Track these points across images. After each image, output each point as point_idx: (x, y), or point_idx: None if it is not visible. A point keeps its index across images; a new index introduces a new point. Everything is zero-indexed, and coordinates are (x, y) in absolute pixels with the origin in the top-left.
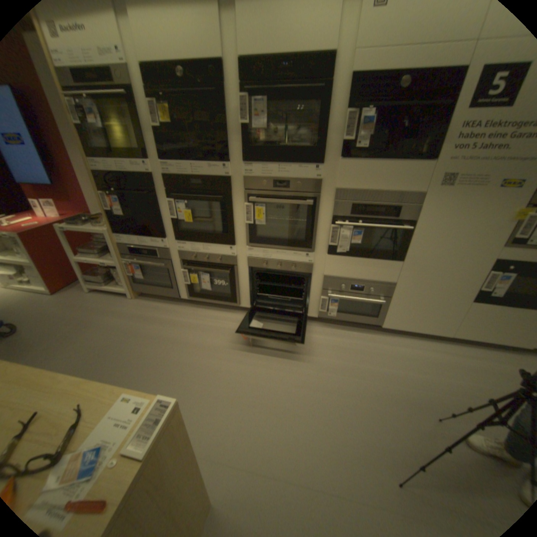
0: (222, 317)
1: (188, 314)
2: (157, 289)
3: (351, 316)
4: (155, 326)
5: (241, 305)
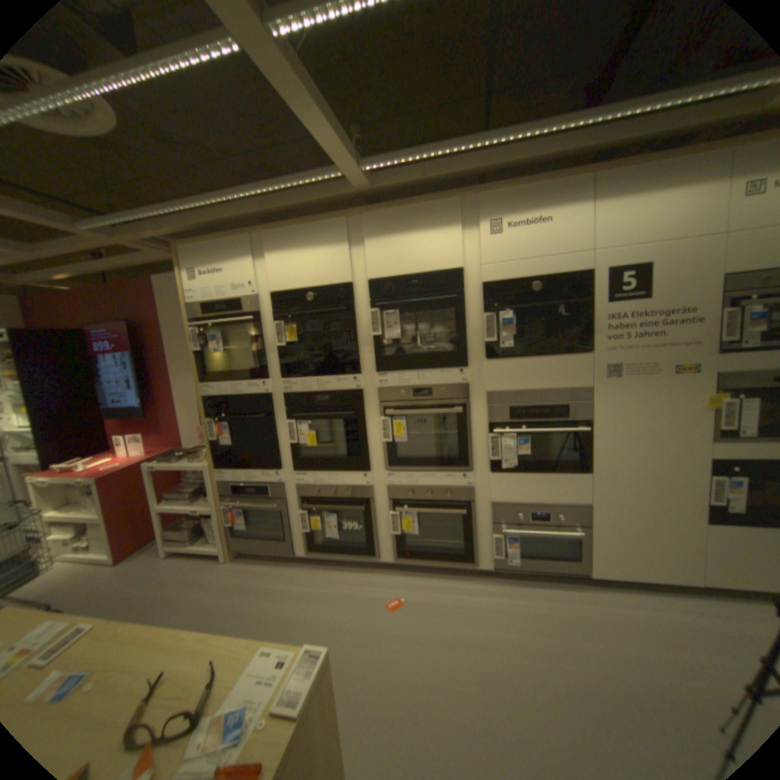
0: (355, 581)
1: (306, 580)
2: (262, 545)
3: (543, 564)
4: (259, 602)
5: (382, 561)
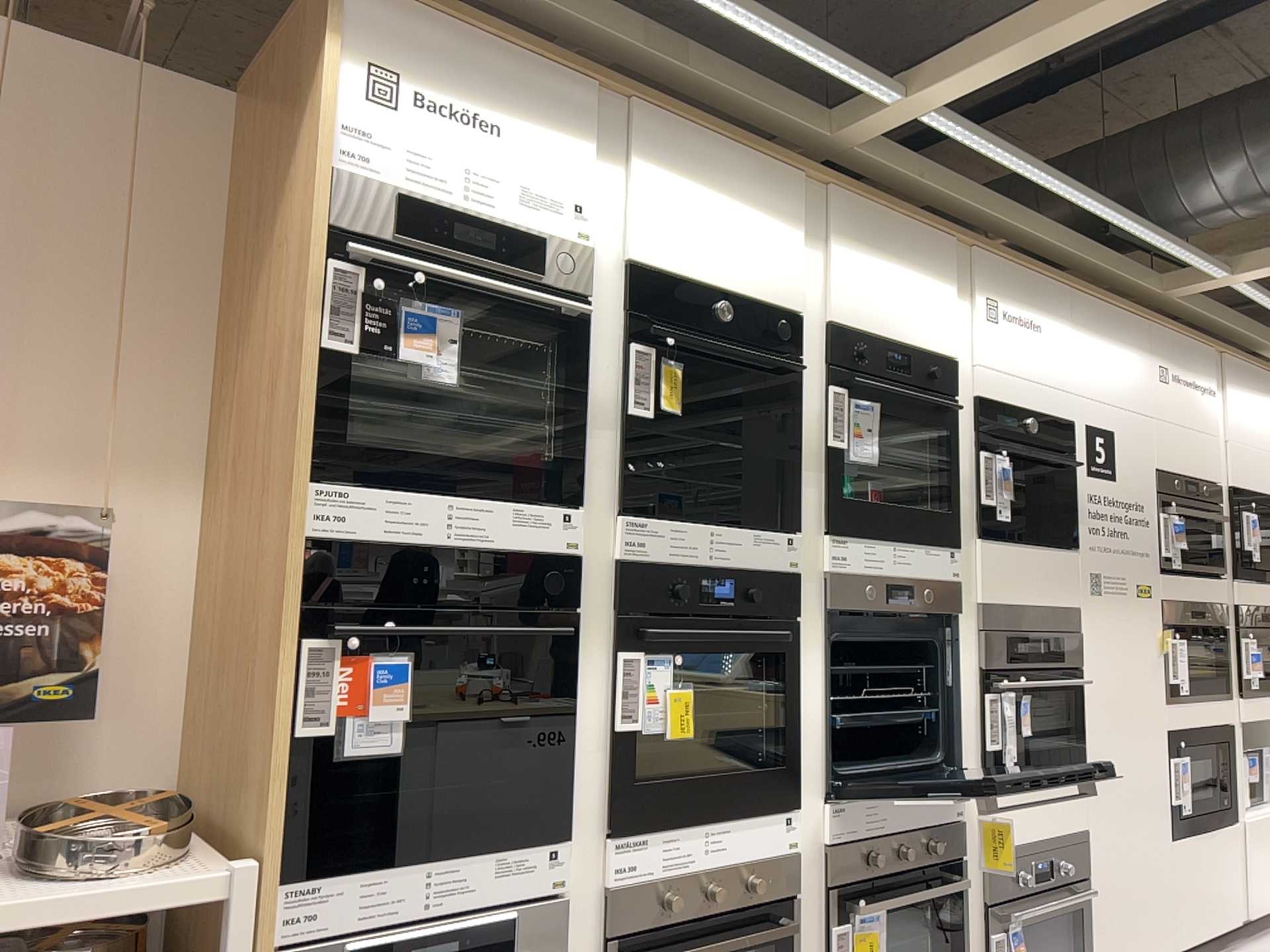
0: None
1: None
2: None
3: None
4: None
5: None
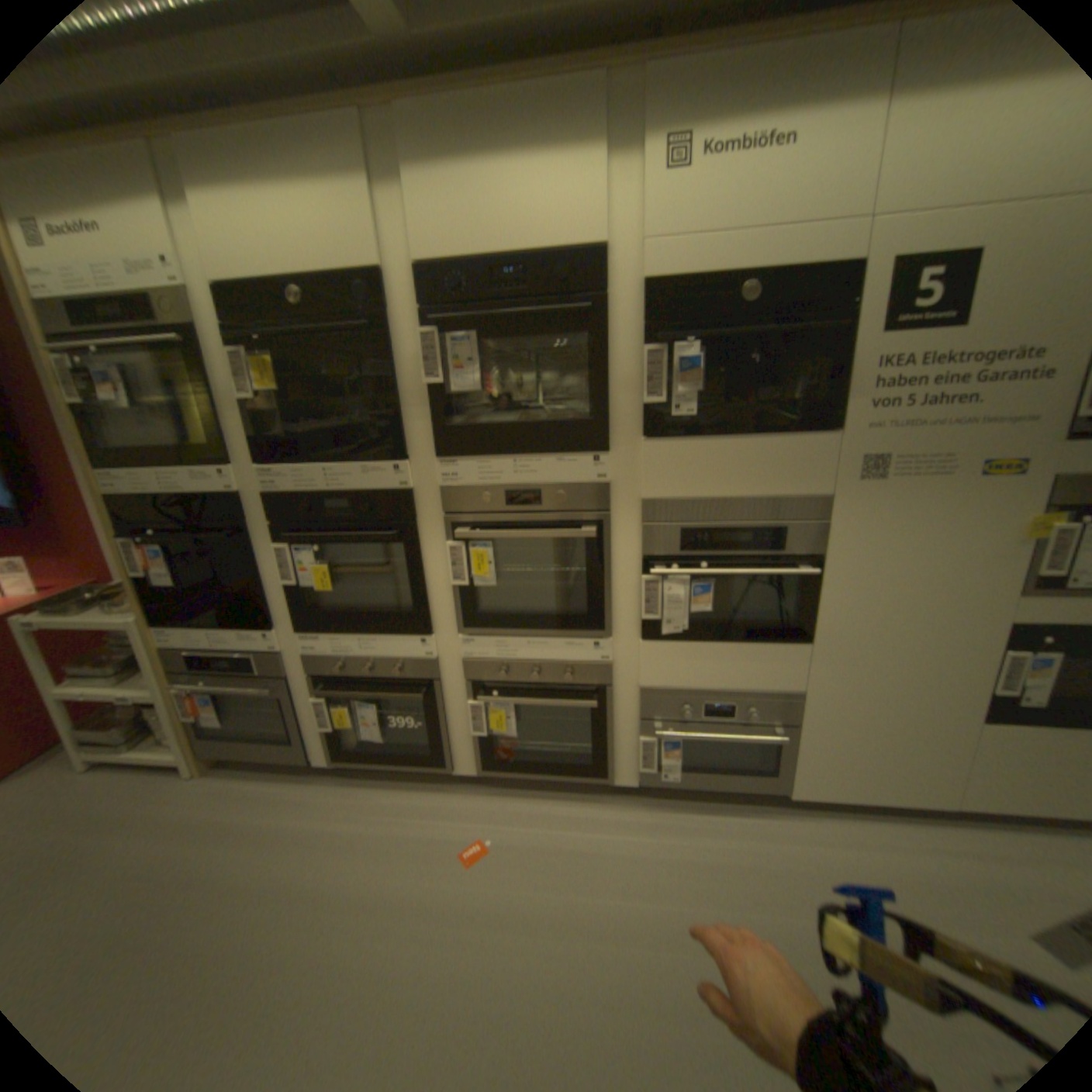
0: (412, 806)
1: (329, 806)
2: (253, 749)
3: (716, 778)
4: (242, 851)
5: (456, 773)
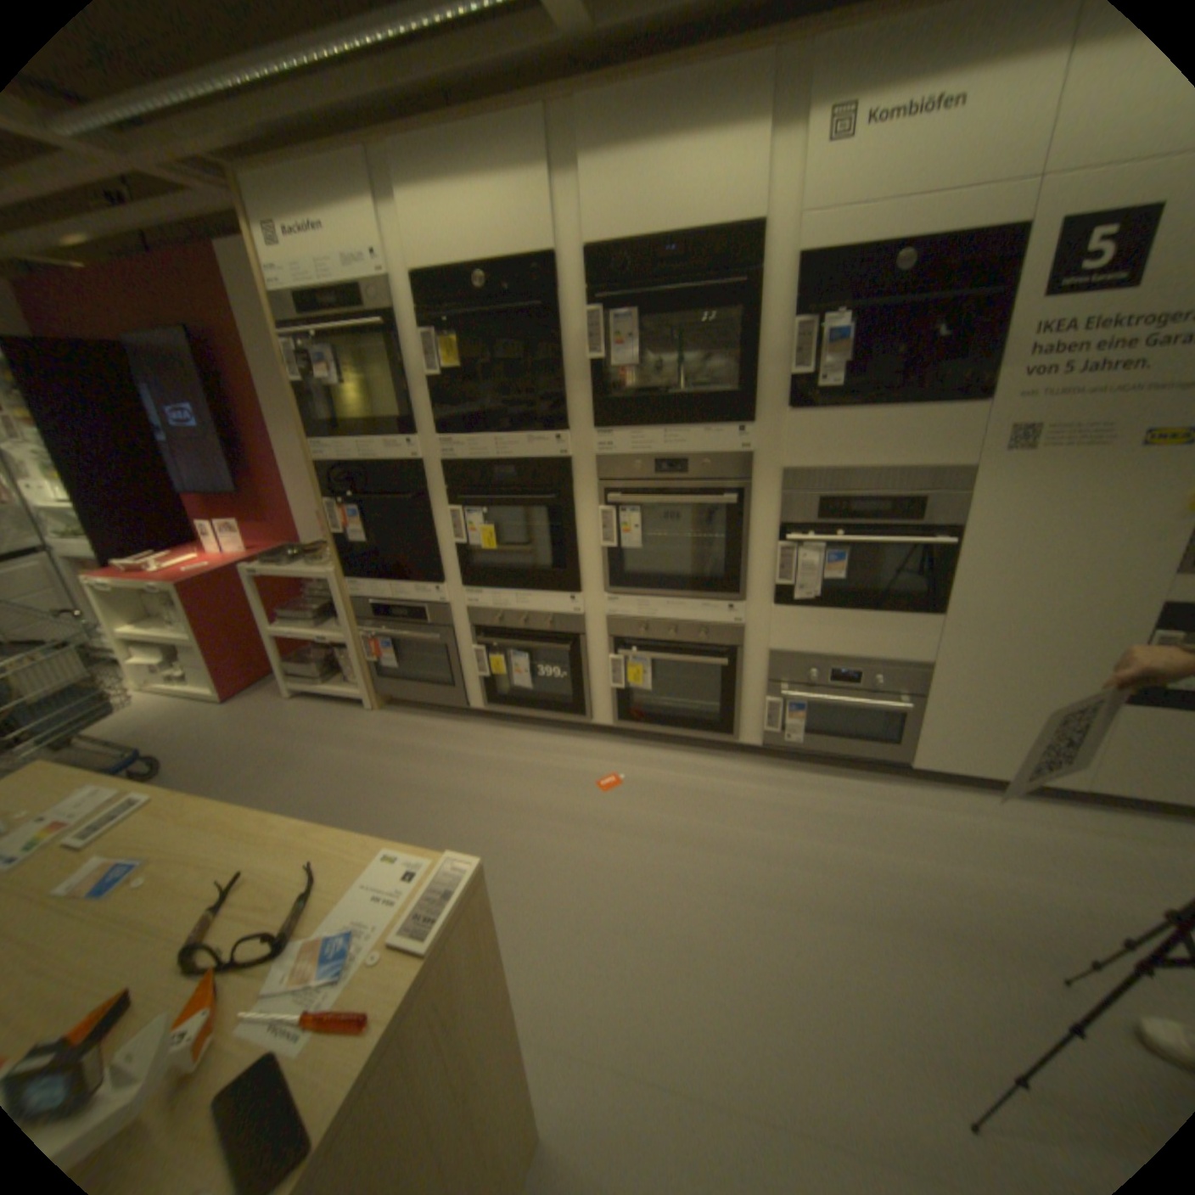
0: (555, 746)
1: (485, 740)
2: (422, 688)
3: (838, 742)
4: (419, 764)
5: (595, 721)
